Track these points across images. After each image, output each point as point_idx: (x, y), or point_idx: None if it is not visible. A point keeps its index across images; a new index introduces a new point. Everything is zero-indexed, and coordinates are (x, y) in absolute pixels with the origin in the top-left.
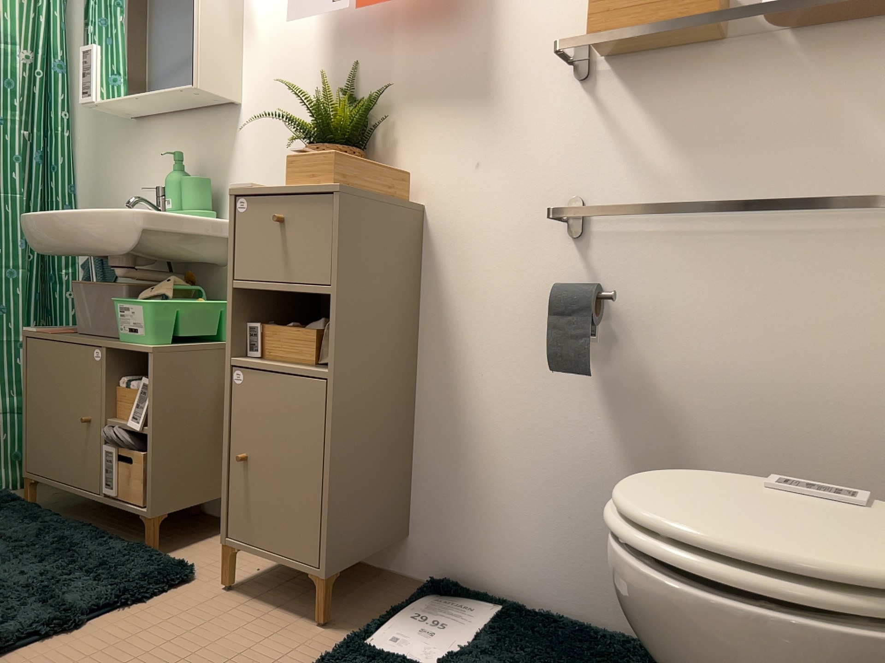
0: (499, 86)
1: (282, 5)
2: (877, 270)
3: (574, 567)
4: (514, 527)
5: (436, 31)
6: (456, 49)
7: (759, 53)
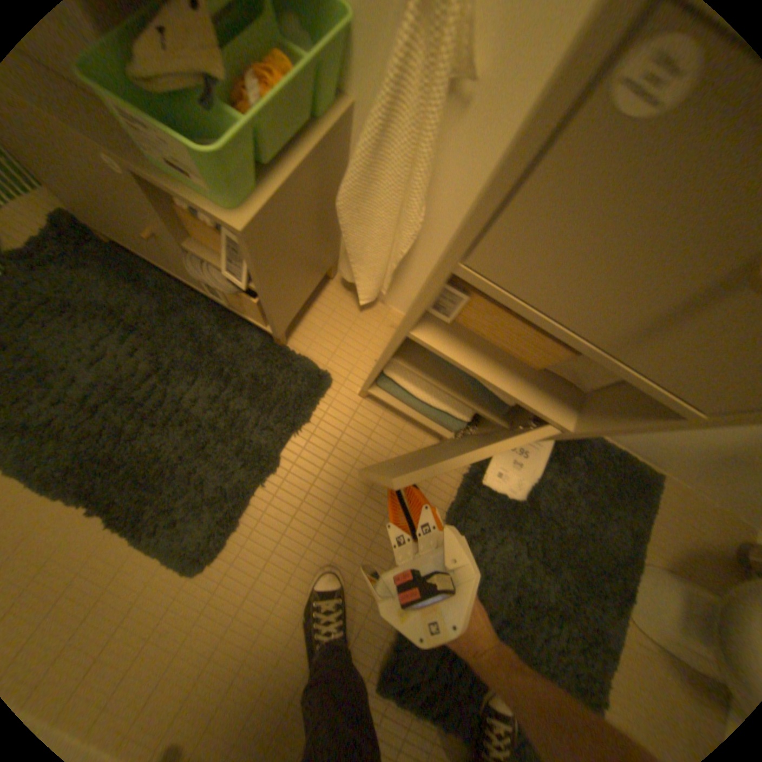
0: None
1: None
2: None
3: None
4: None
5: None
6: None
7: None
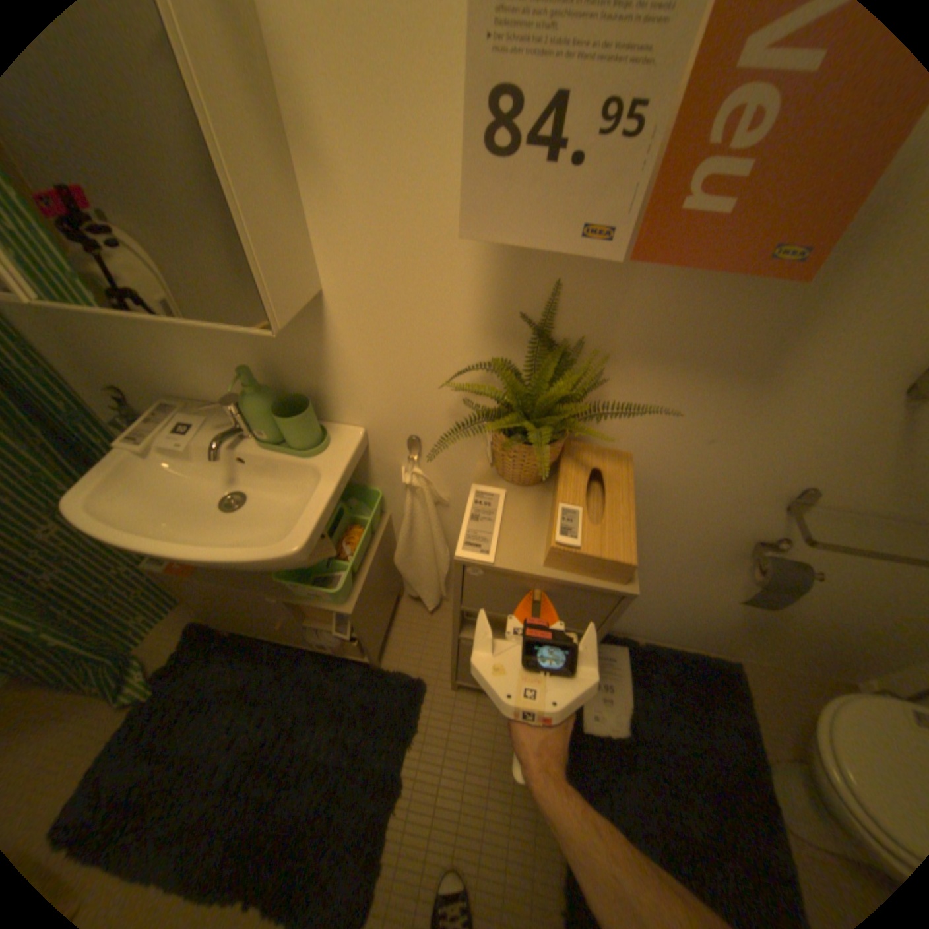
0: (791, 371)
1: (386, 111)
2: None
3: (676, 631)
4: (639, 616)
5: (728, 268)
6: (749, 305)
7: None
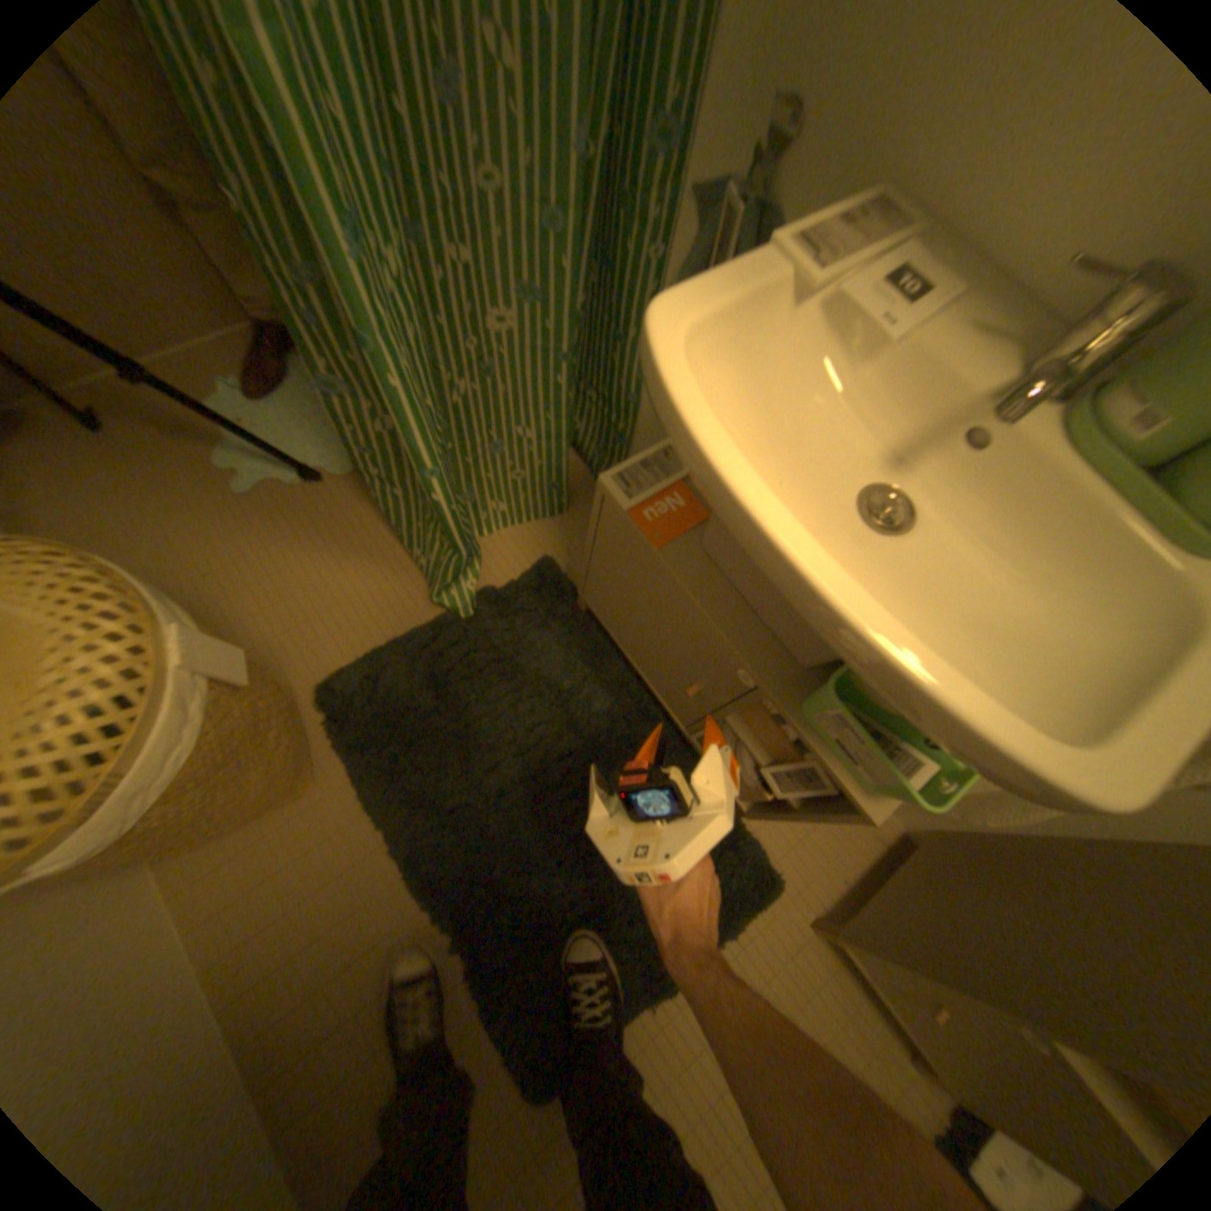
0: None
1: None
2: None
3: None
4: None
5: None
6: None
7: None
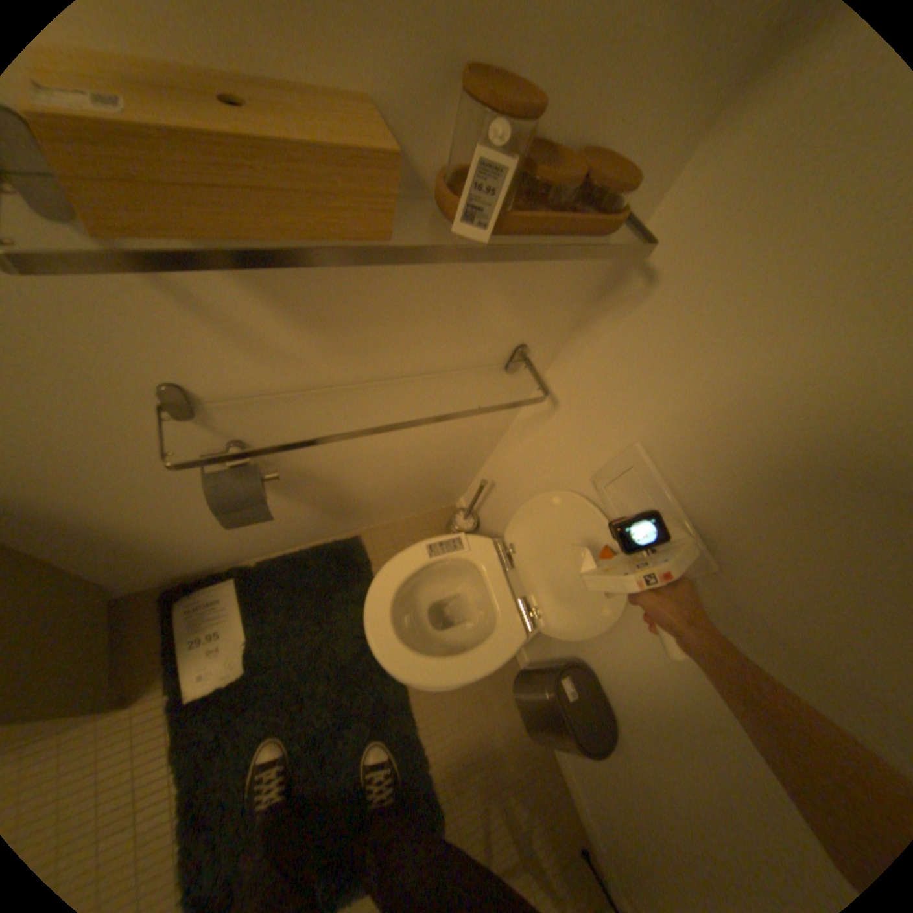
0: None
1: None
2: (470, 390)
3: (270, 541)
4: (213, 550)
5: None
6: None
7: (409, 214)
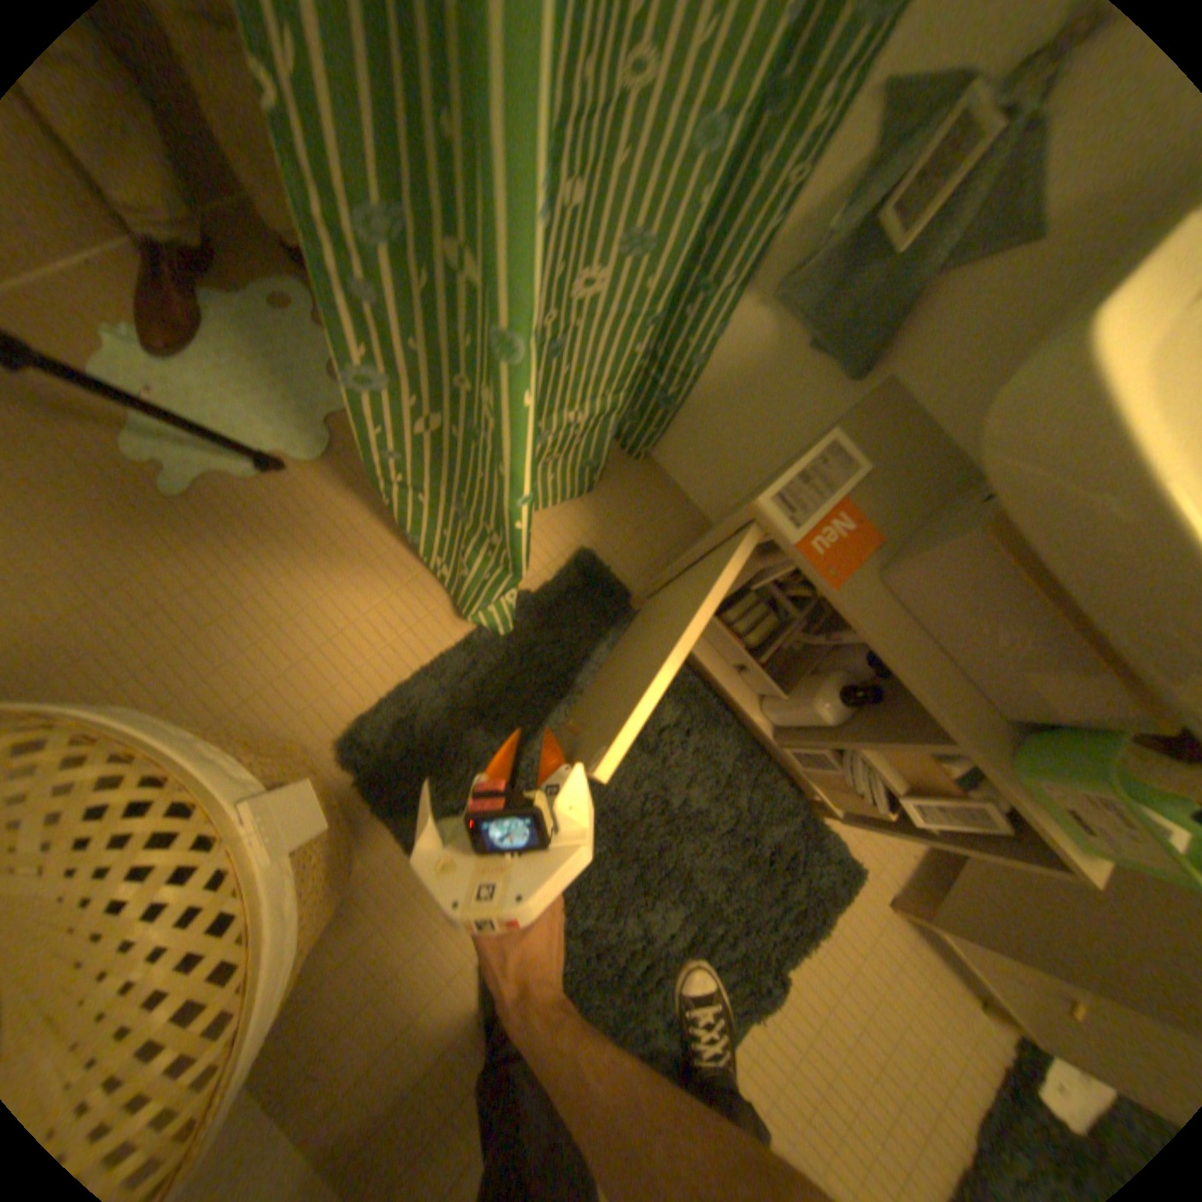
0: None
1: None
2: None
3: None
4: None
5: None
6: None
7: None
